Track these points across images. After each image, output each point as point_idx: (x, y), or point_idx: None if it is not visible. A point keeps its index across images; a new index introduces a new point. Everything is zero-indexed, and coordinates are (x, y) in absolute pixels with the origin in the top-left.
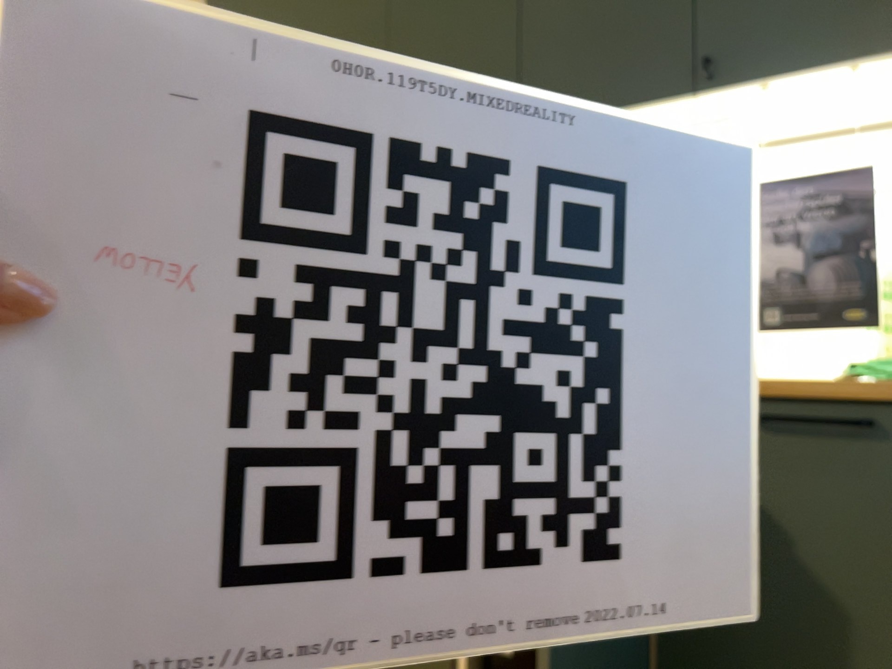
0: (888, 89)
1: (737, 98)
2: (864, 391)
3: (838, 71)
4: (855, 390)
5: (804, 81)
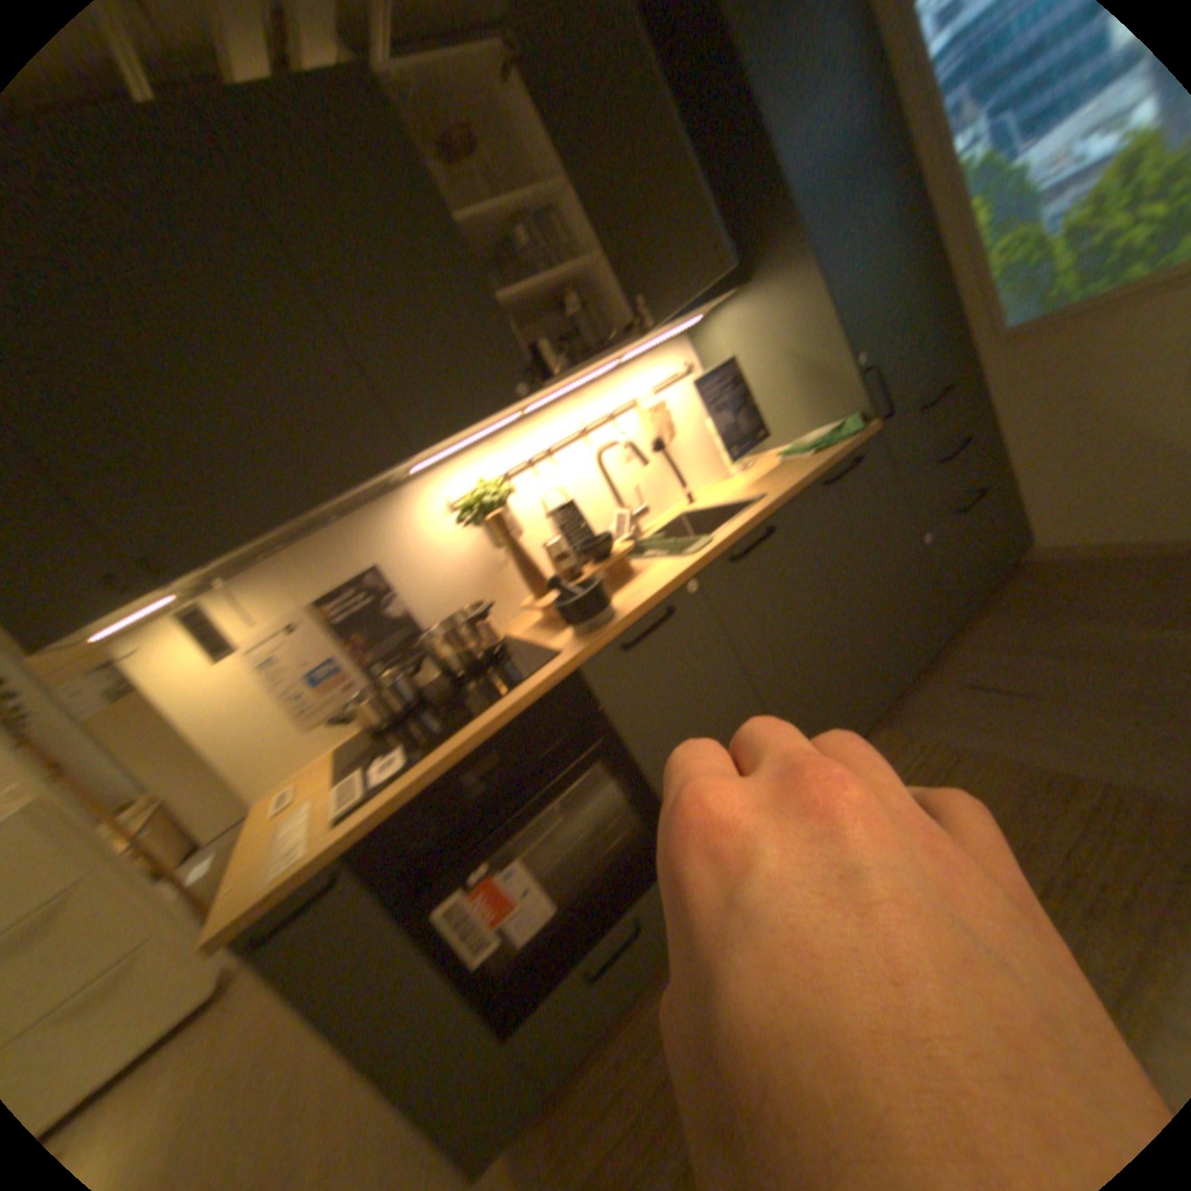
0: (692, 316)
1: (656, 330)
2: (845, 447)
3: (702, 305)
4: (851, 445)
5: (687, 313)
